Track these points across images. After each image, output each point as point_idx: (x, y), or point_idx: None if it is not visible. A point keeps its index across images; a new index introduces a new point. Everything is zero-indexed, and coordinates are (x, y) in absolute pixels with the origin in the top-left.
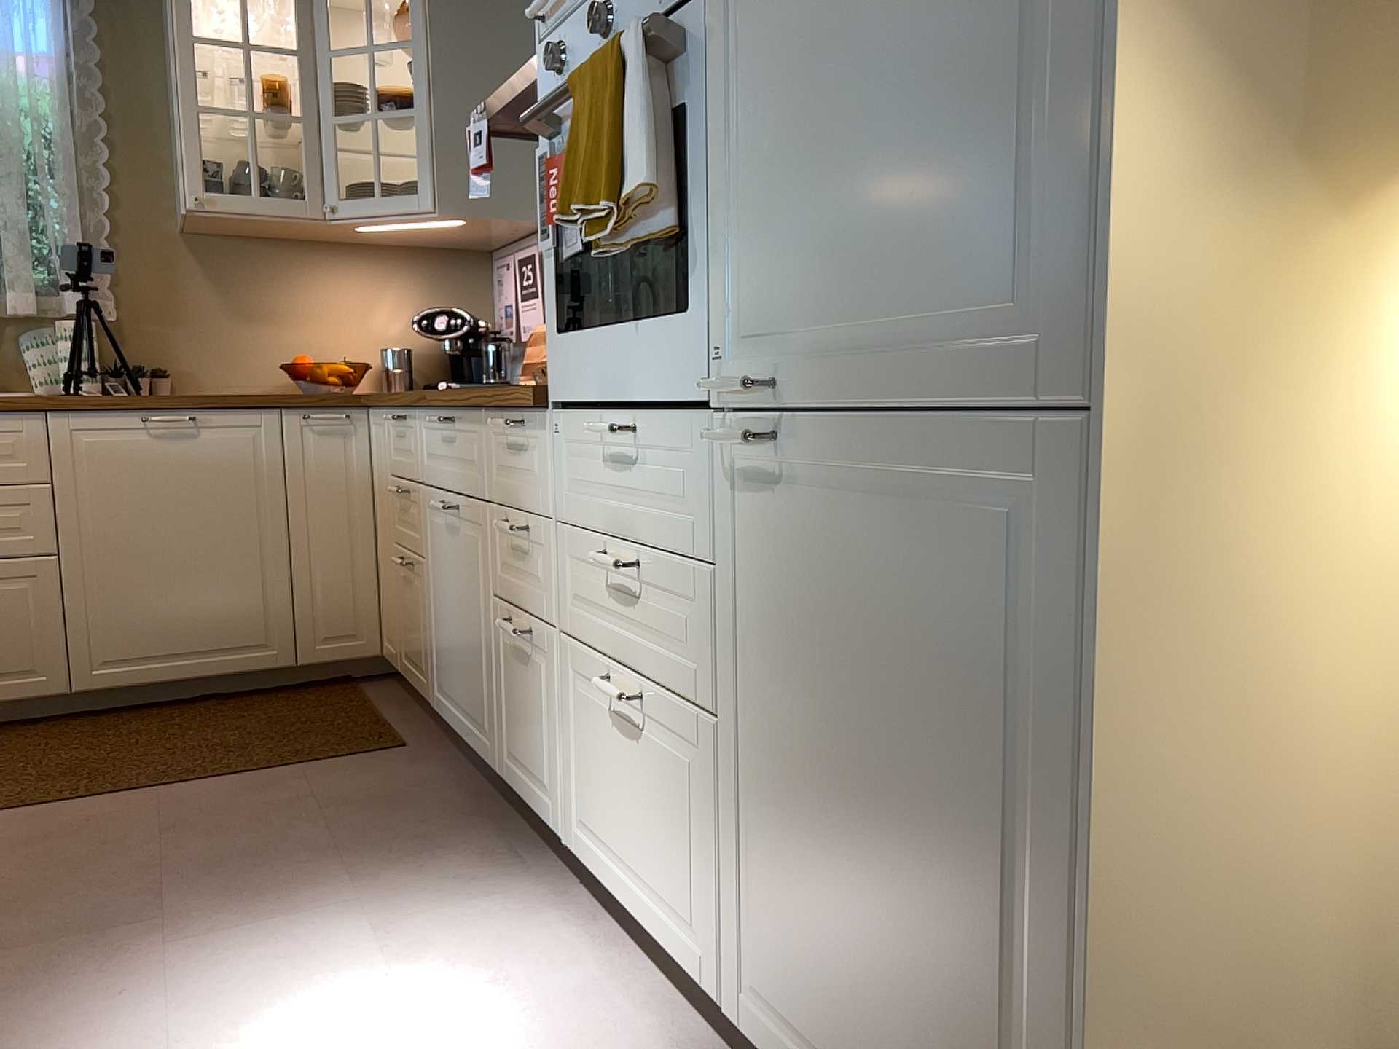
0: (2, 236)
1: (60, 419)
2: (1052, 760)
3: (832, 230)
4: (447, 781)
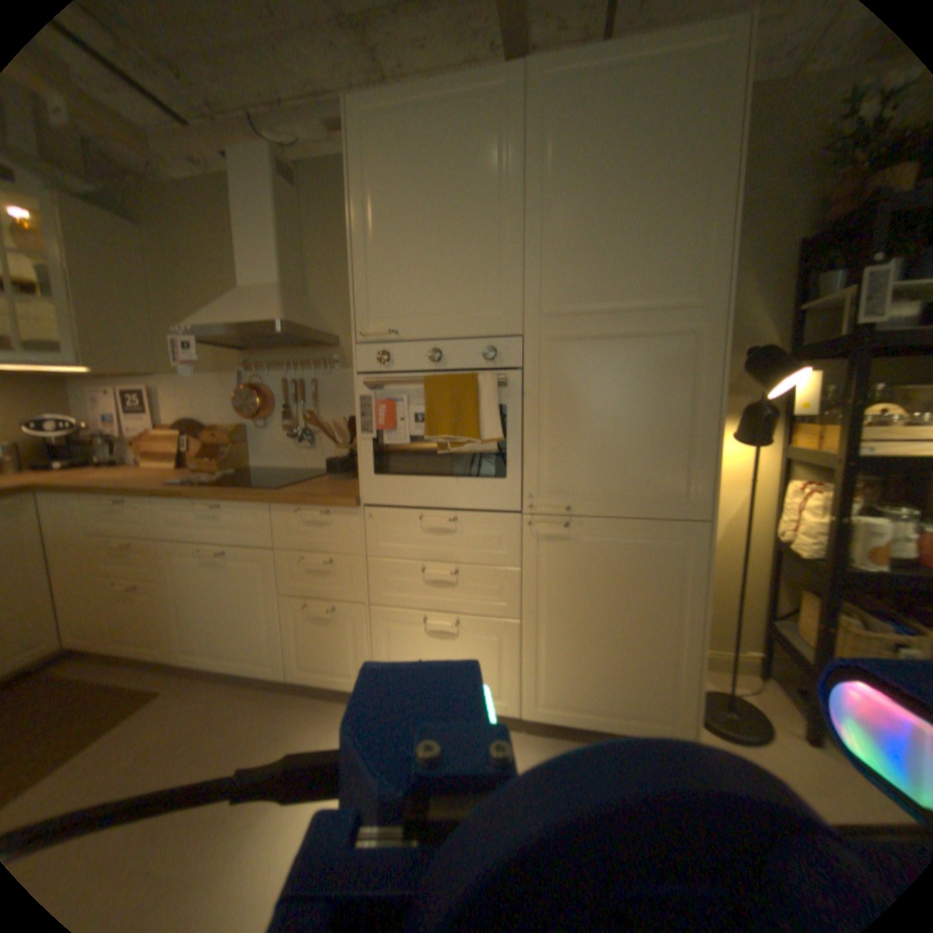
0: None
1: None
2: (686, 600)
3: (595, 463)
4: (220, 703)
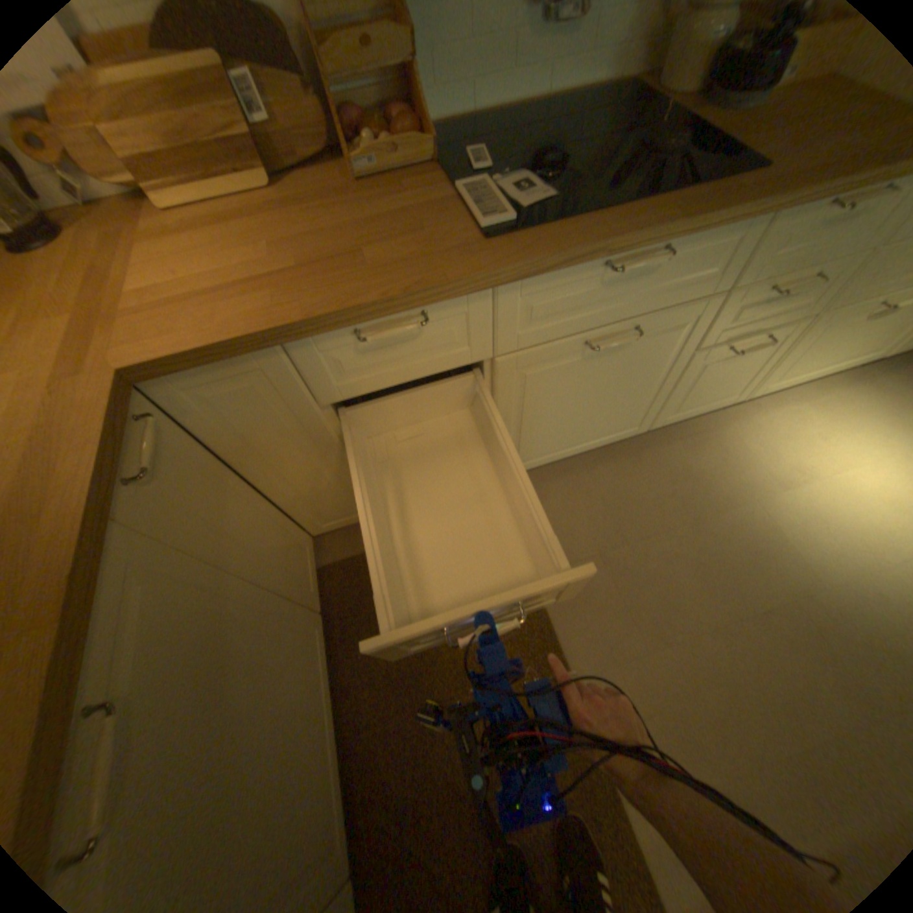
0: None
1: None
2: None
3: None
4: (571, 476)
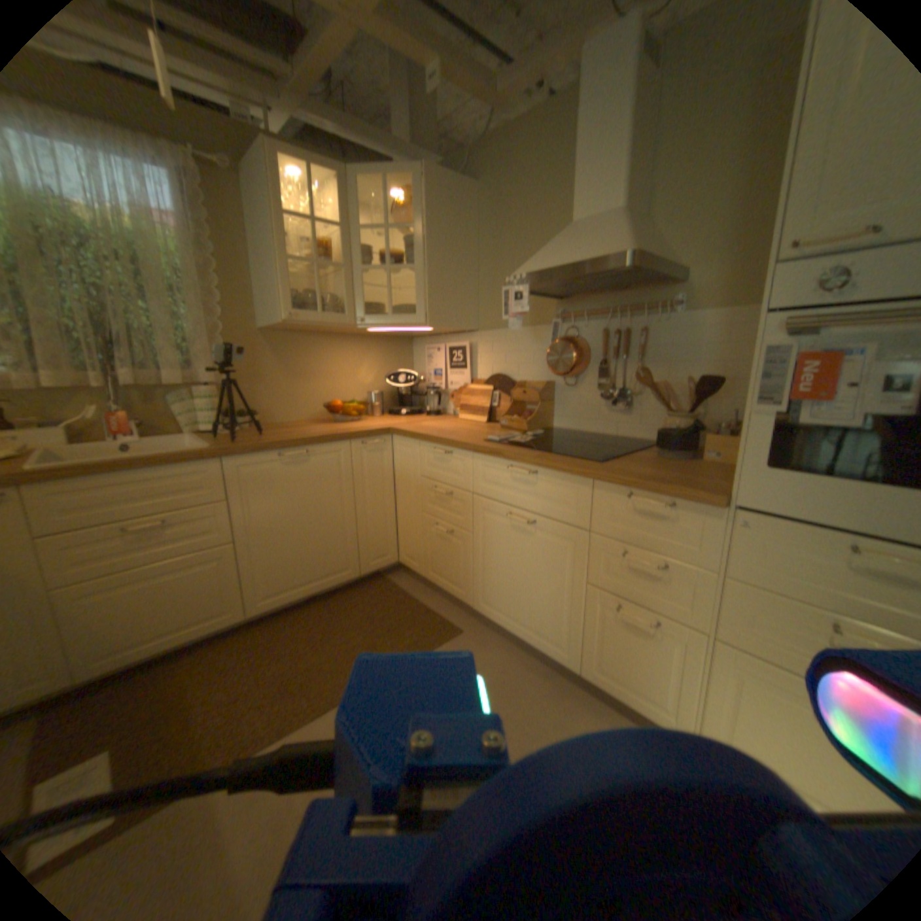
0: (147, 333)
1: (227, 462)
2: None
3: None
4: (512, 662)
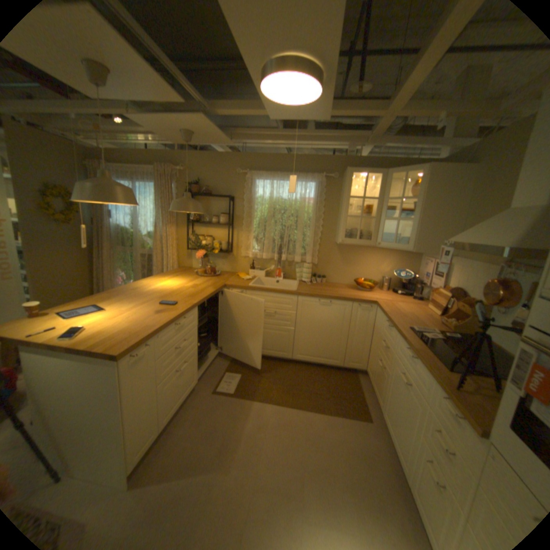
0: (296, 242)
1: (300, 298)
2: None
3: None
4: (387, 456)
